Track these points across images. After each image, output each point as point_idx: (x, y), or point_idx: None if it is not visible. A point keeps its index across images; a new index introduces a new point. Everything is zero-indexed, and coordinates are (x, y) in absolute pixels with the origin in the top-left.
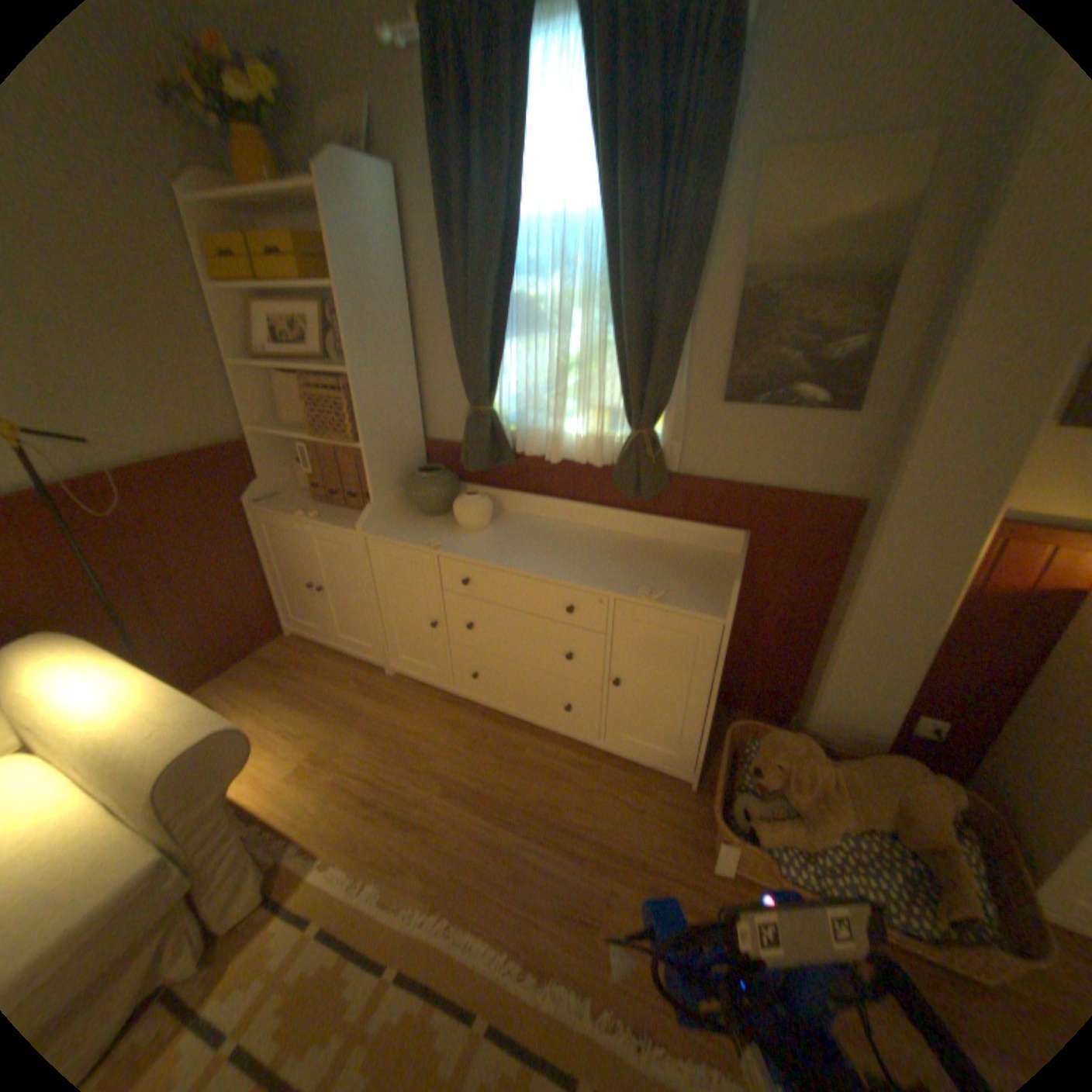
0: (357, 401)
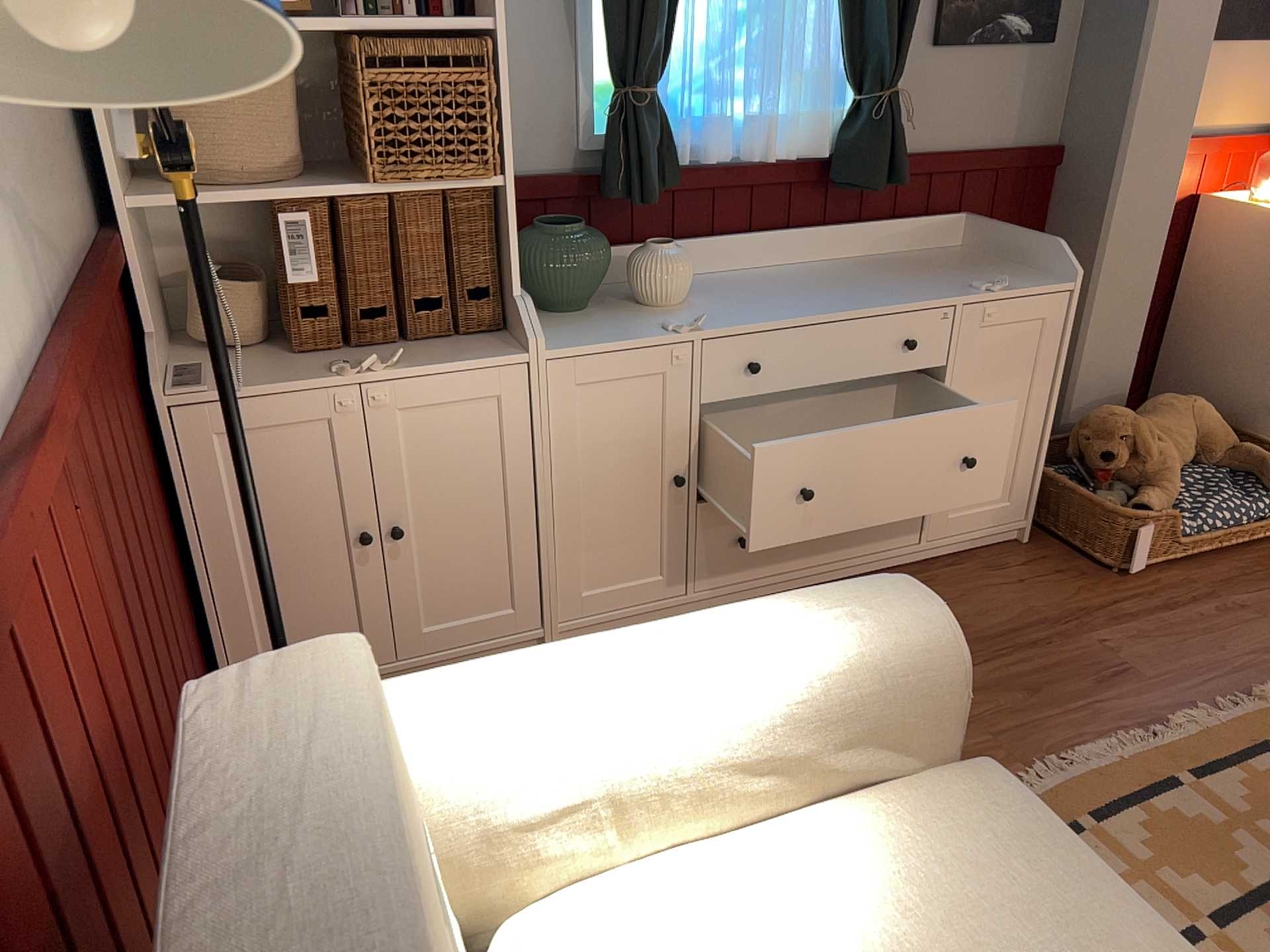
0: (505, 85)
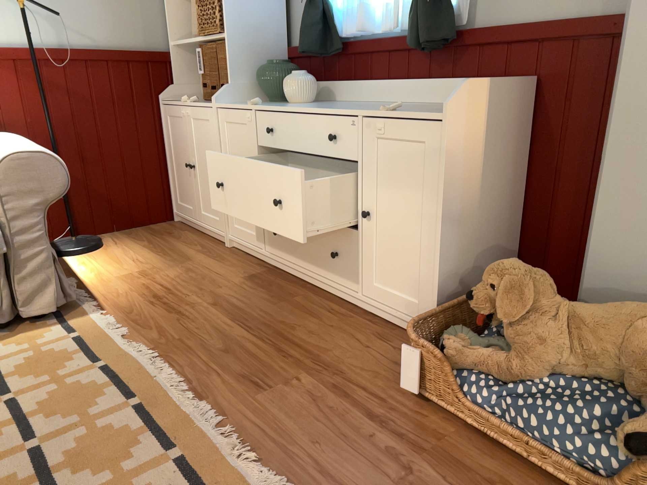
0: None
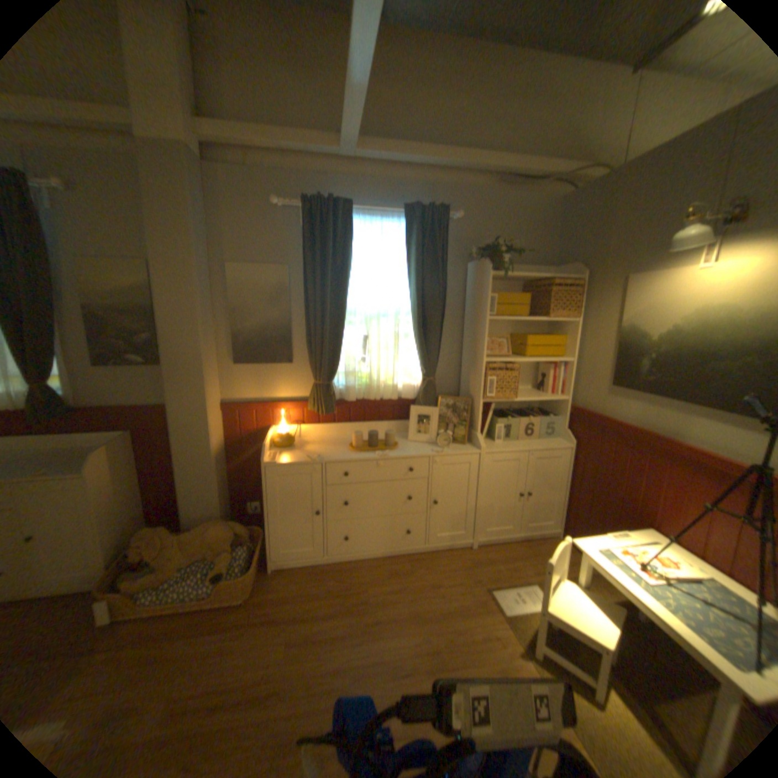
0: None
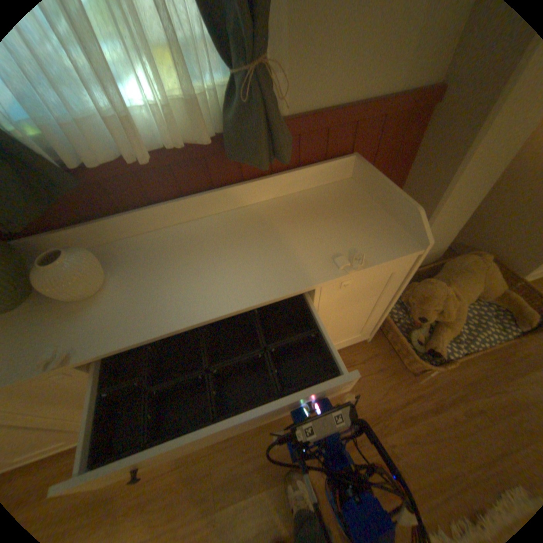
0: None
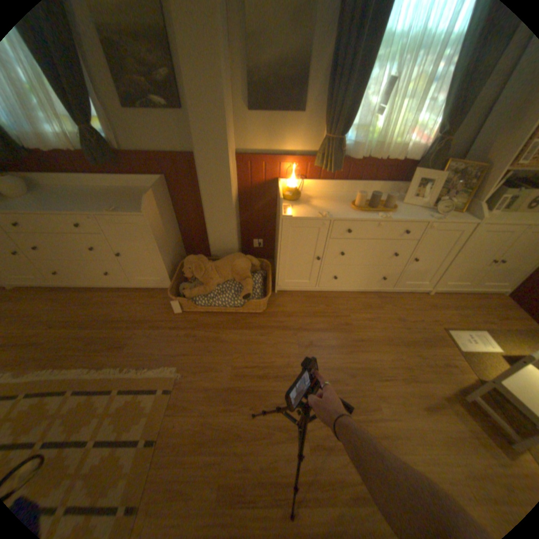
0: None
